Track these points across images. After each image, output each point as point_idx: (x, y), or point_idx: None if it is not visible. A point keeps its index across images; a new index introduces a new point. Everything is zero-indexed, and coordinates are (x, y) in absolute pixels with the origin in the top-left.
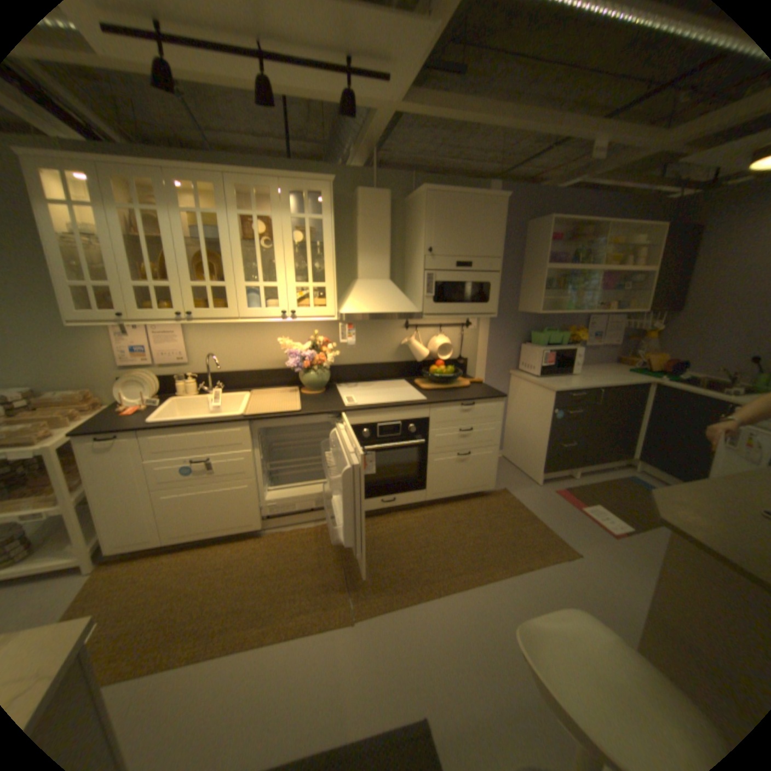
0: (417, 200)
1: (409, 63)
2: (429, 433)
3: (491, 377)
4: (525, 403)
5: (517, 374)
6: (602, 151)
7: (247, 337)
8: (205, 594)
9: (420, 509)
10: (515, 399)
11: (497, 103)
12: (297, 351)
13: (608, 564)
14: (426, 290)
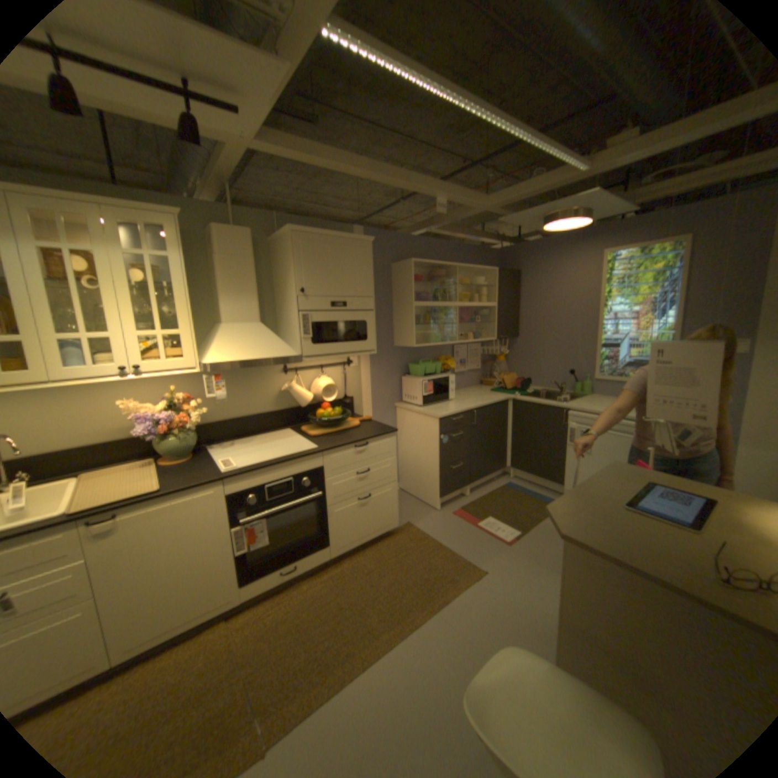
0: (282, 240)
1: (258, 100)
2: (325, 483)
3: (378, 412)
4: (413, 433)
5: (401, 406)
6: (444, 207)
7: (66, 404)
8: None
9: (326, 570)
10: (403, 430)
11: (351, 155)
12: (147, 414)
13: (508, 573)
14: (303, 331)
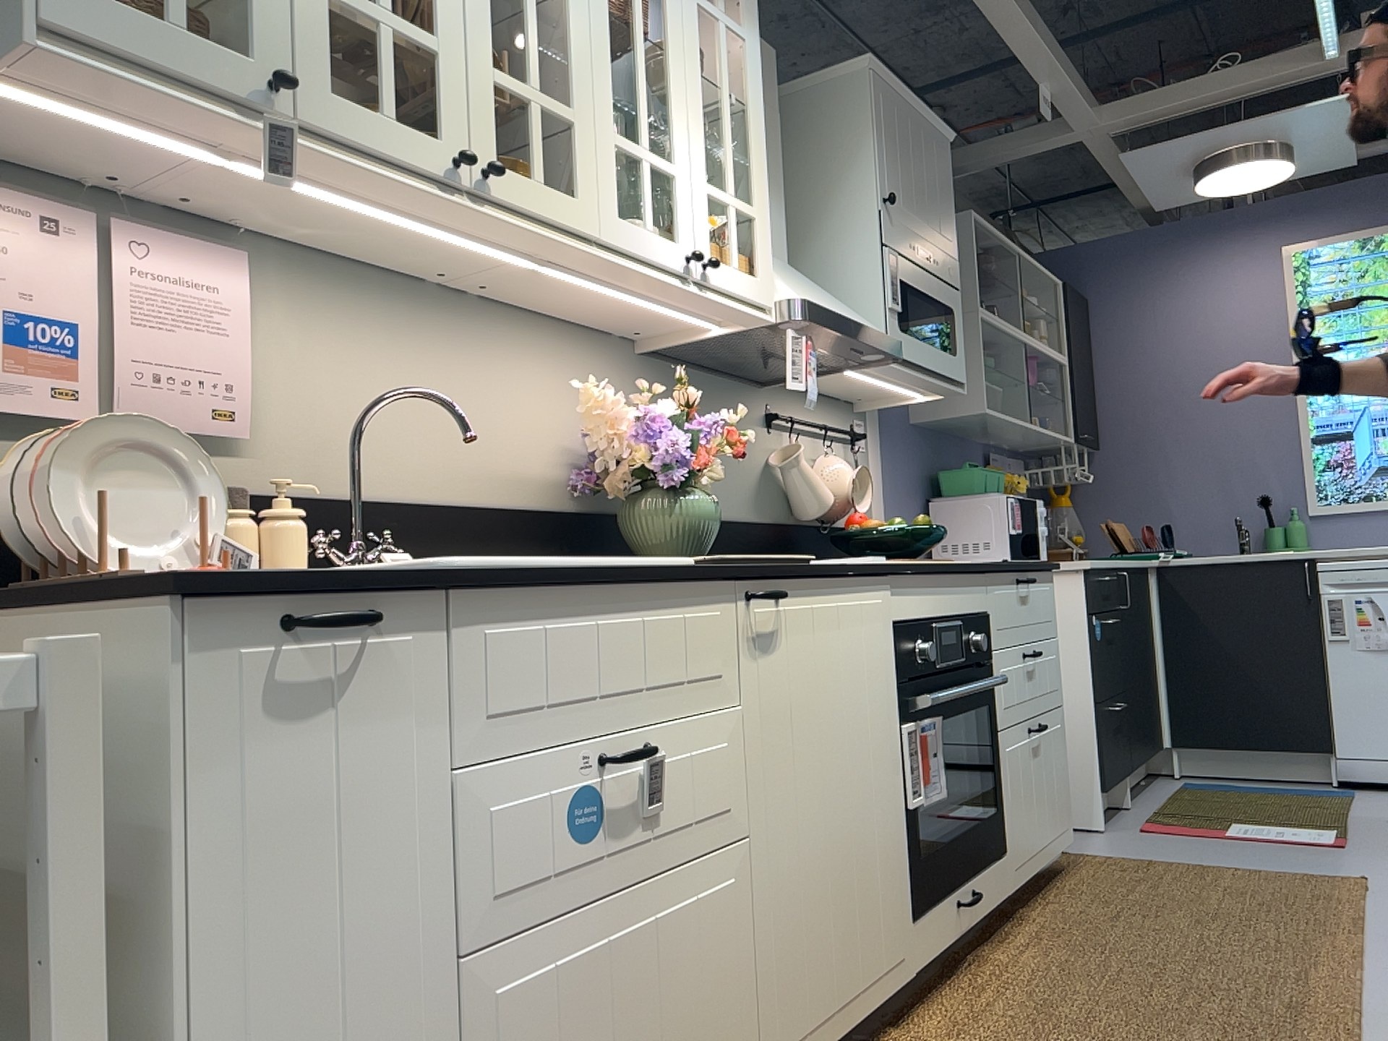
0: (821, 95)
1: None
2: (994, 659)
3: None
4: None
5: None
6: (1049, 109)
7: (440, 374)
8: None
9: (1001, 930)
10: None
11: None
12: (657, 414)
13: None
14: (892, 291)
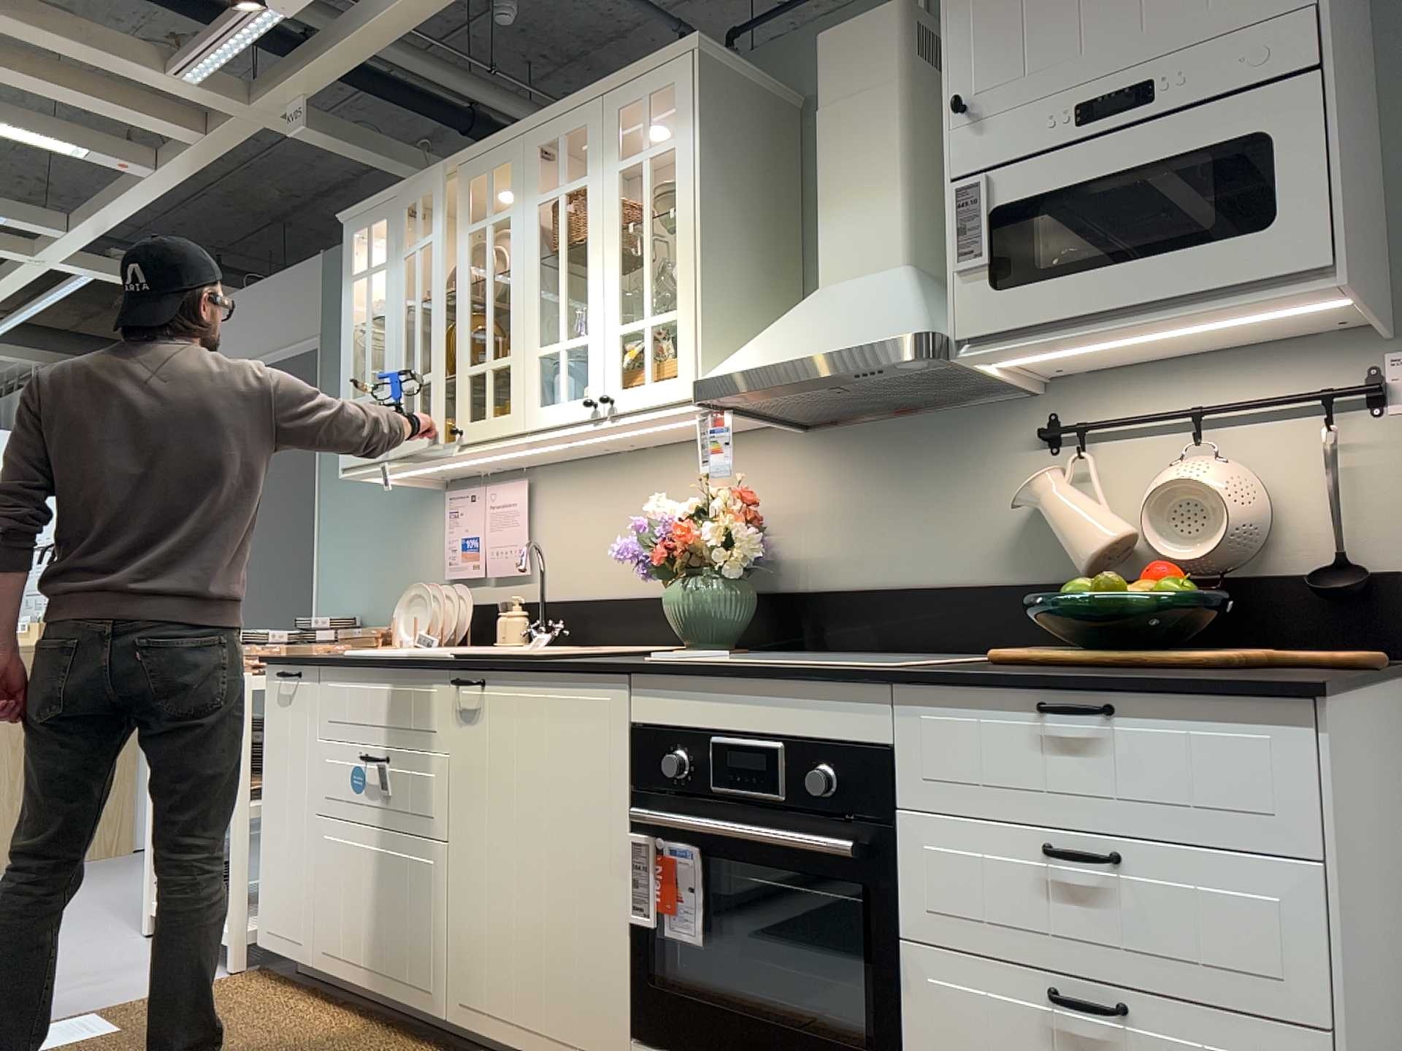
0: None
1: None
2: (900, 823)
3: None
4: None
5: None
6: None
7: (625, 510)
8: None
9: None
10: None
11: None
12: (653, 520)
13: None
14: (956, 246)
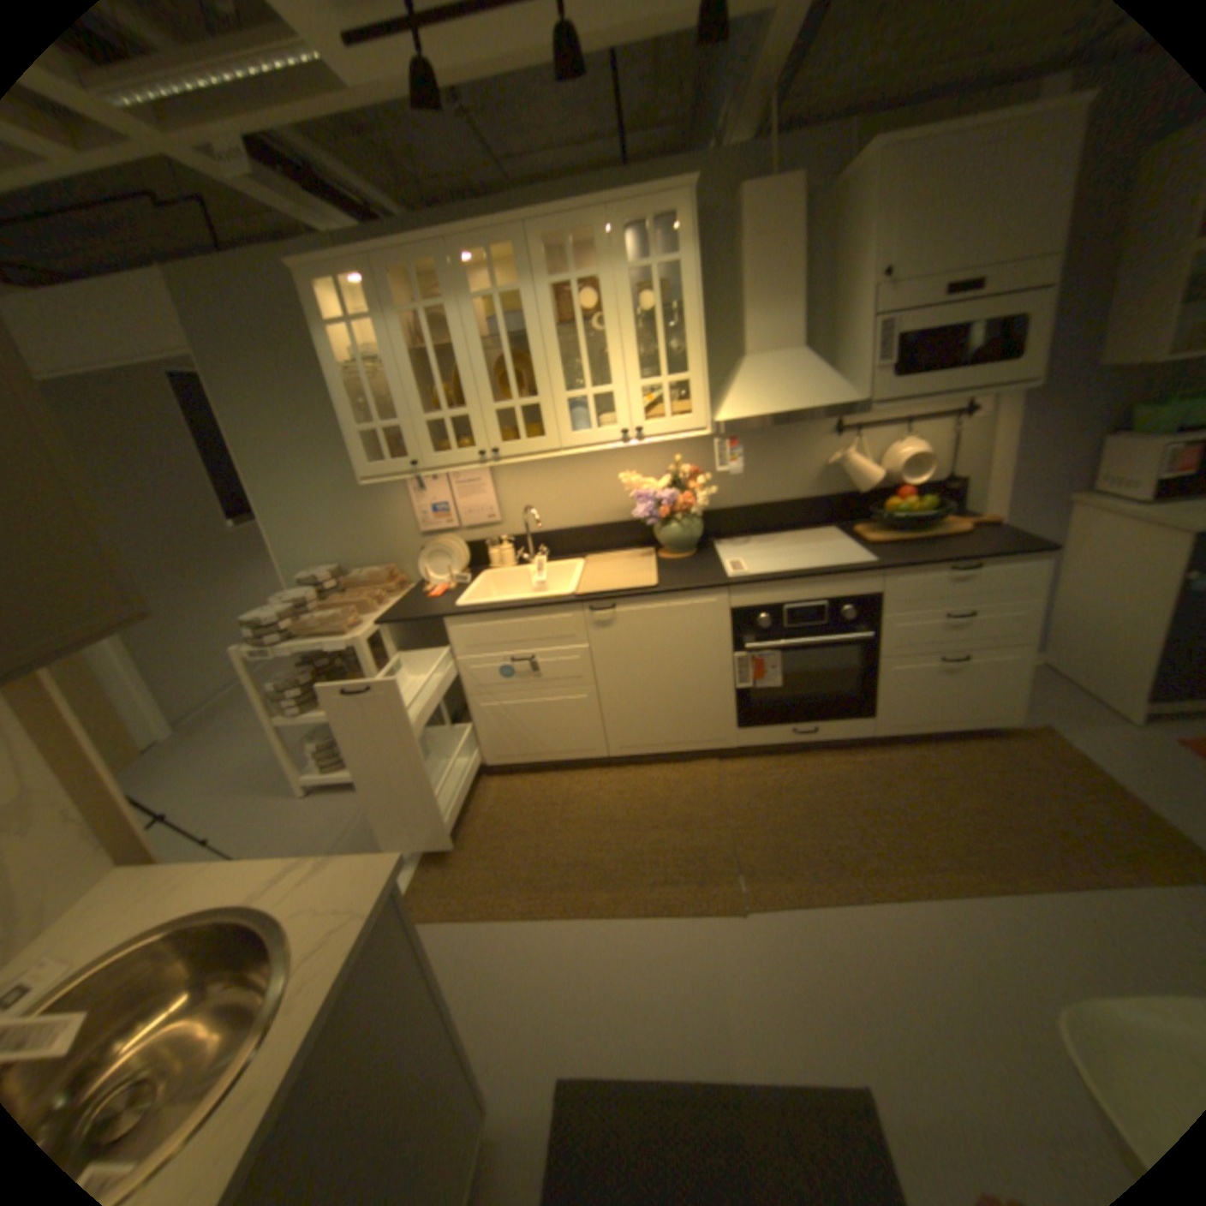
0: (863, 174)
1: None
2: (884, 620)
3: (1026, 510)
4: (1109, 560)
5: (1091, 501)
6: None
7: (576, 477)
8: (542, 834)
9: (866, 750)
10: (1085, 551)
11: None
12: (649, 491)
13: None
14: (881, 352)
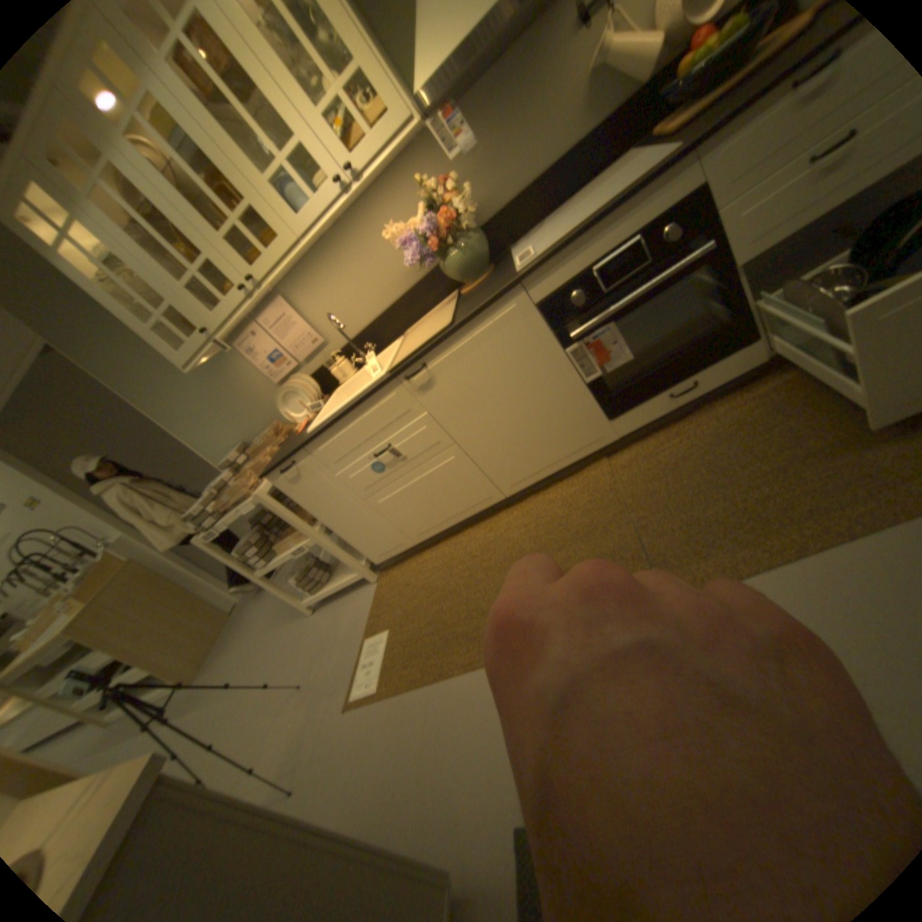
0: None
1: None
2: (722, 217)
3: None
4: None
5: None
6: None
7: (356, 263)
8: (468, 588)
9: (765, 378)
10: None
11: None
12: (410, 233)
13: None
14: None
